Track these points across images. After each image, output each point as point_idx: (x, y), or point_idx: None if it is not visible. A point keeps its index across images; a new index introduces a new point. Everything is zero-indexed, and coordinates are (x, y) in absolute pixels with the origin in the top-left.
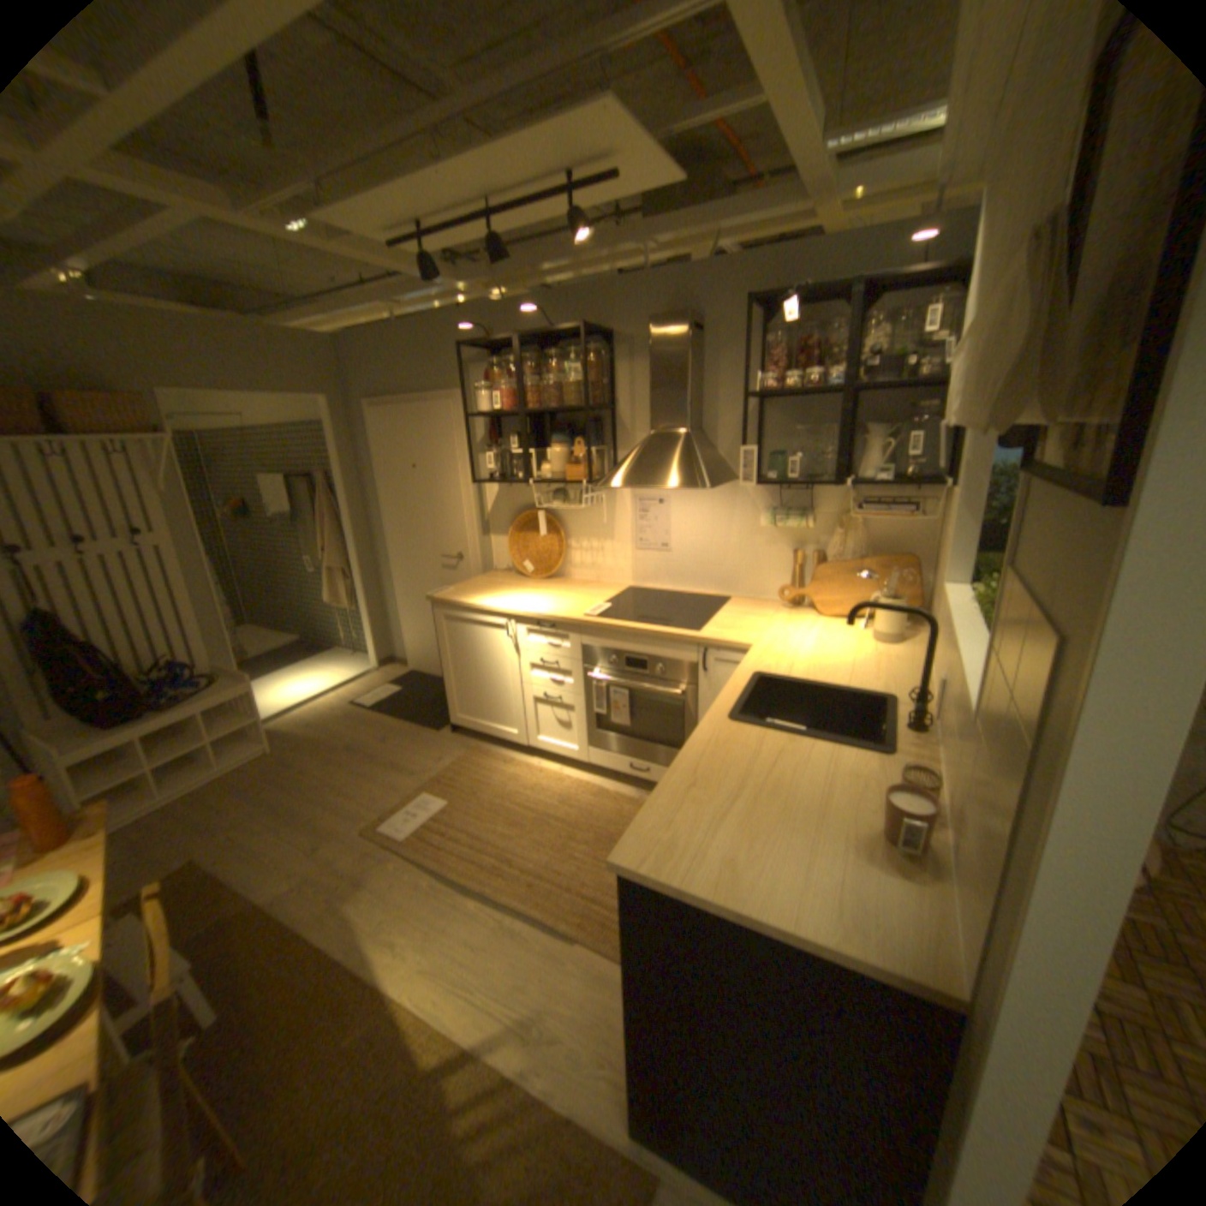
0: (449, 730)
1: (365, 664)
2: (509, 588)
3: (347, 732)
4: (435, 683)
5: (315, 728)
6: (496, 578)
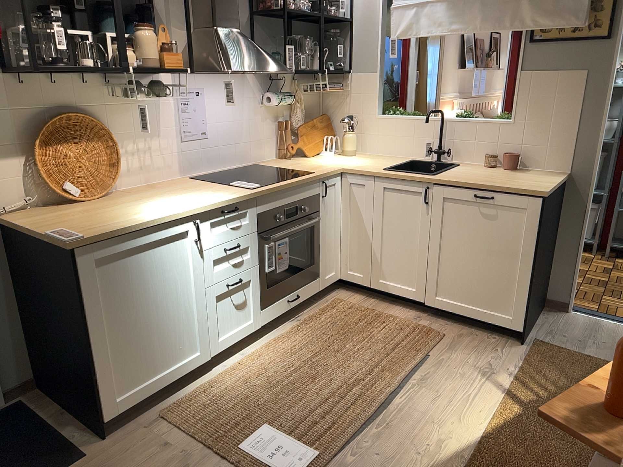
0: (94, 443)
1: None
2: (110, 209)
3: None
4: None
5: None
6: (48, 214)
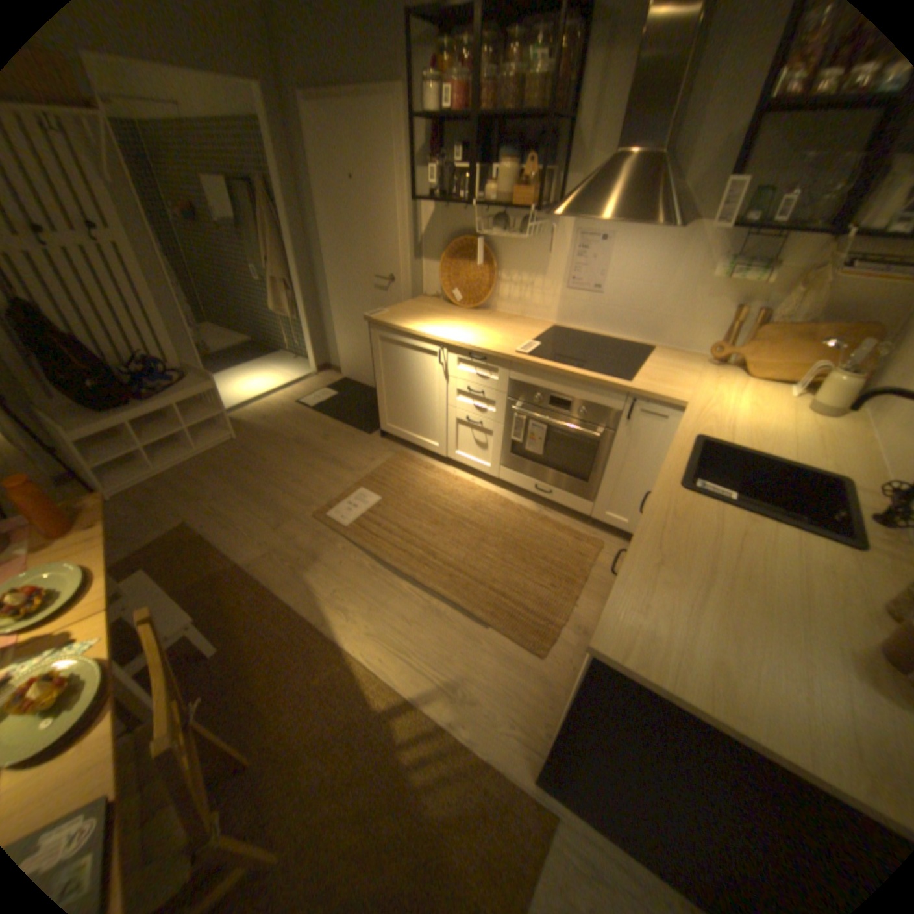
0: (378, 434)
1: (305, 368)
2: (439, 314)
3: (295, 426)
4: (365, 391)
5: (269, 420)
6: (426, 303)
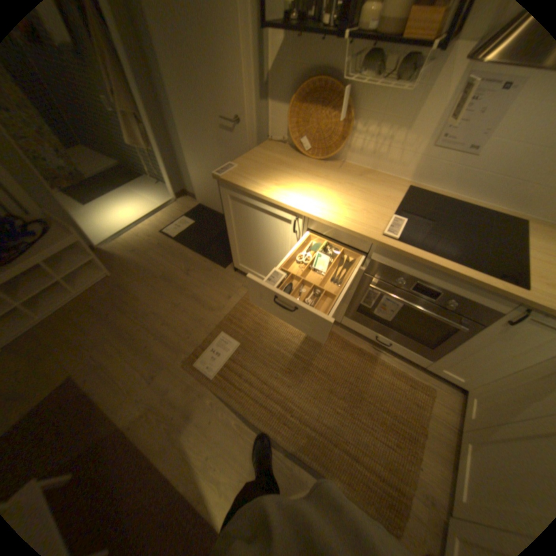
0: (232, 268)
1: (165, 195)
2: (290, 170)
3: (160, 261)
4: (217, 219)
5: (137, 255)
6: (273, 152)
